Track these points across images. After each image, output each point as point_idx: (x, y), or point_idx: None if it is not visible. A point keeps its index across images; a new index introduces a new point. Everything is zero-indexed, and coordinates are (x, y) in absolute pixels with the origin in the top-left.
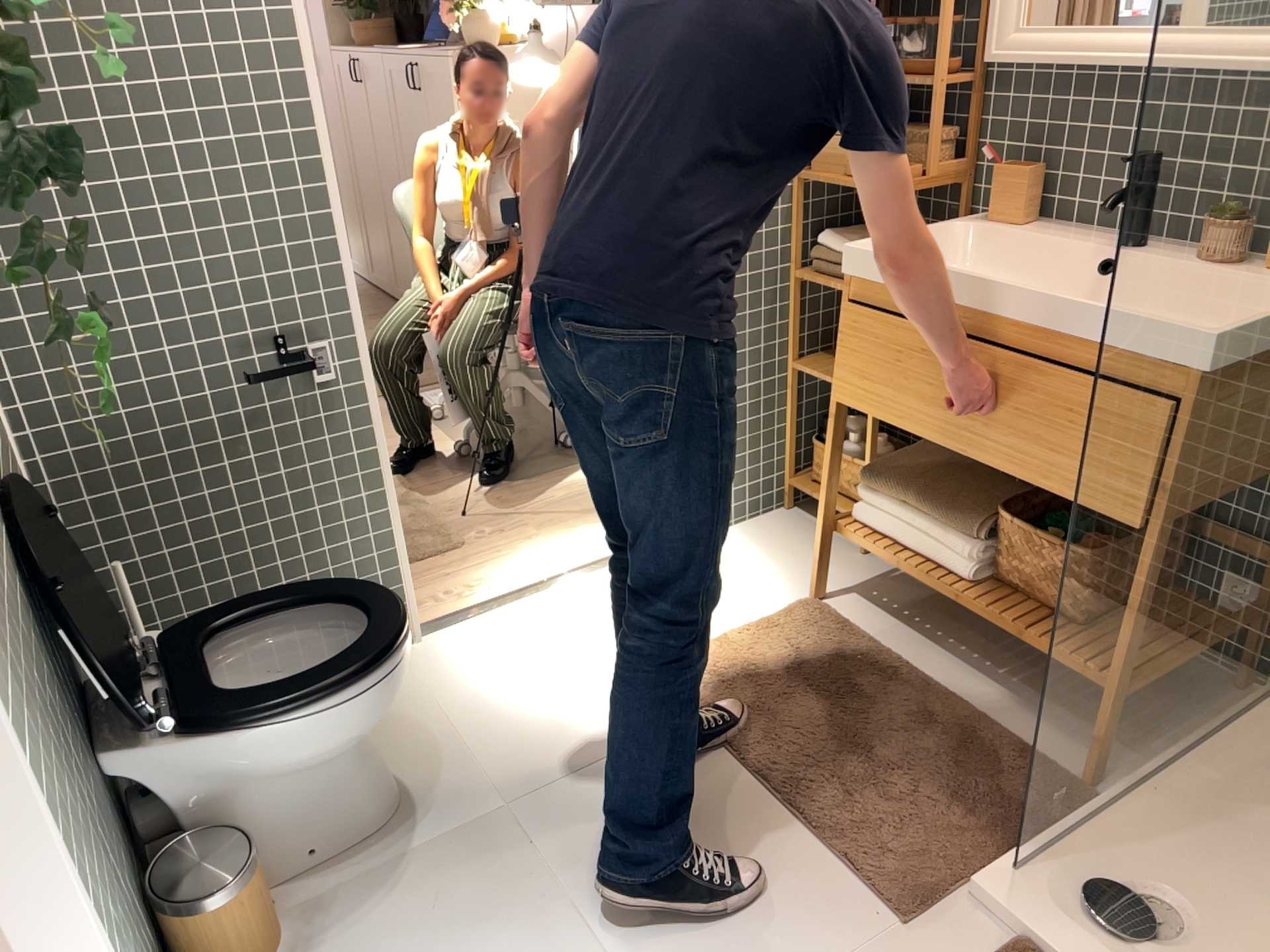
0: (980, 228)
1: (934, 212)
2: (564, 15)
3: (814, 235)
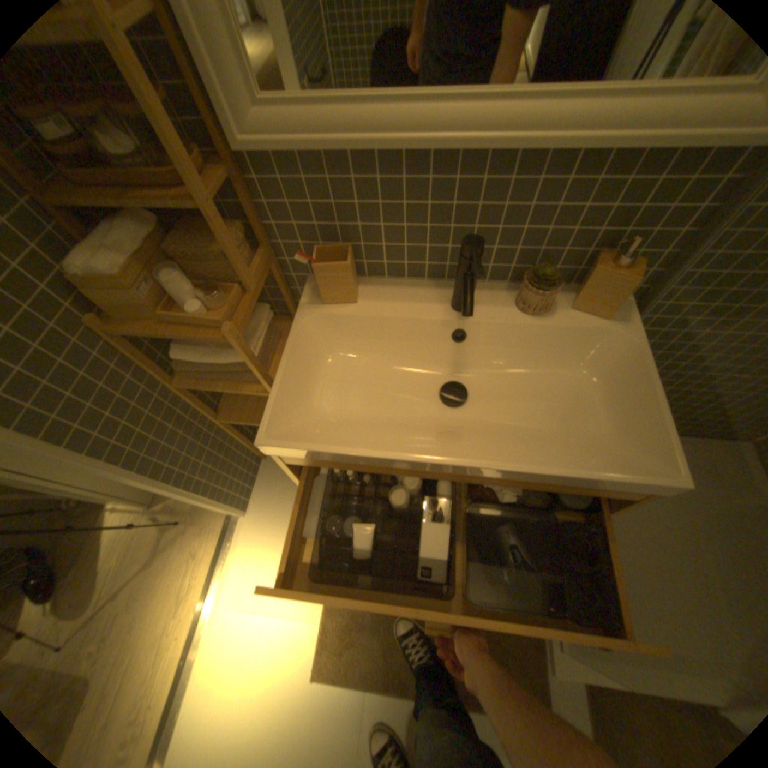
0: (324, 313)
1: (266, 301)
2: None
3: (160, 345)
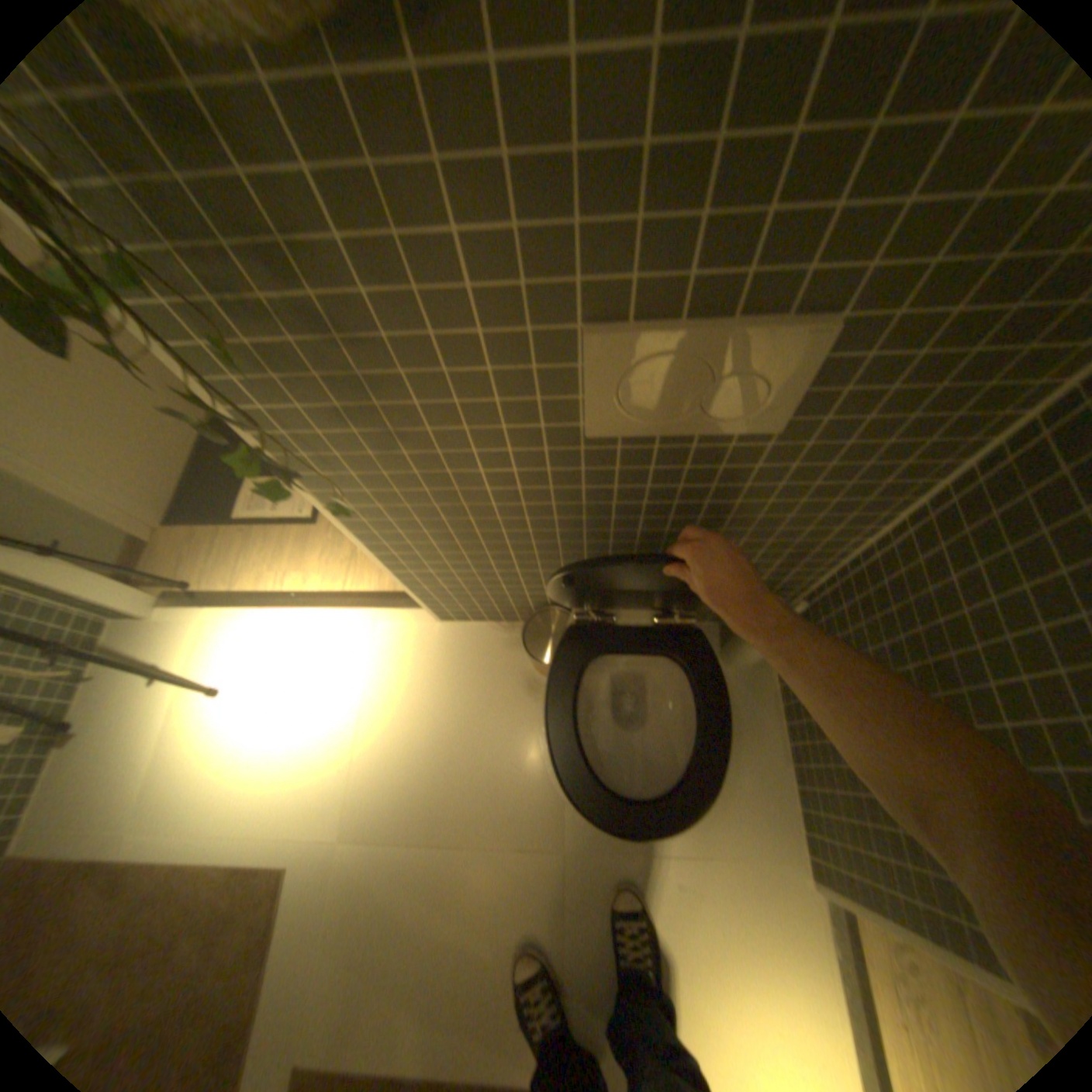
0: None
1: None
2: None
3: None
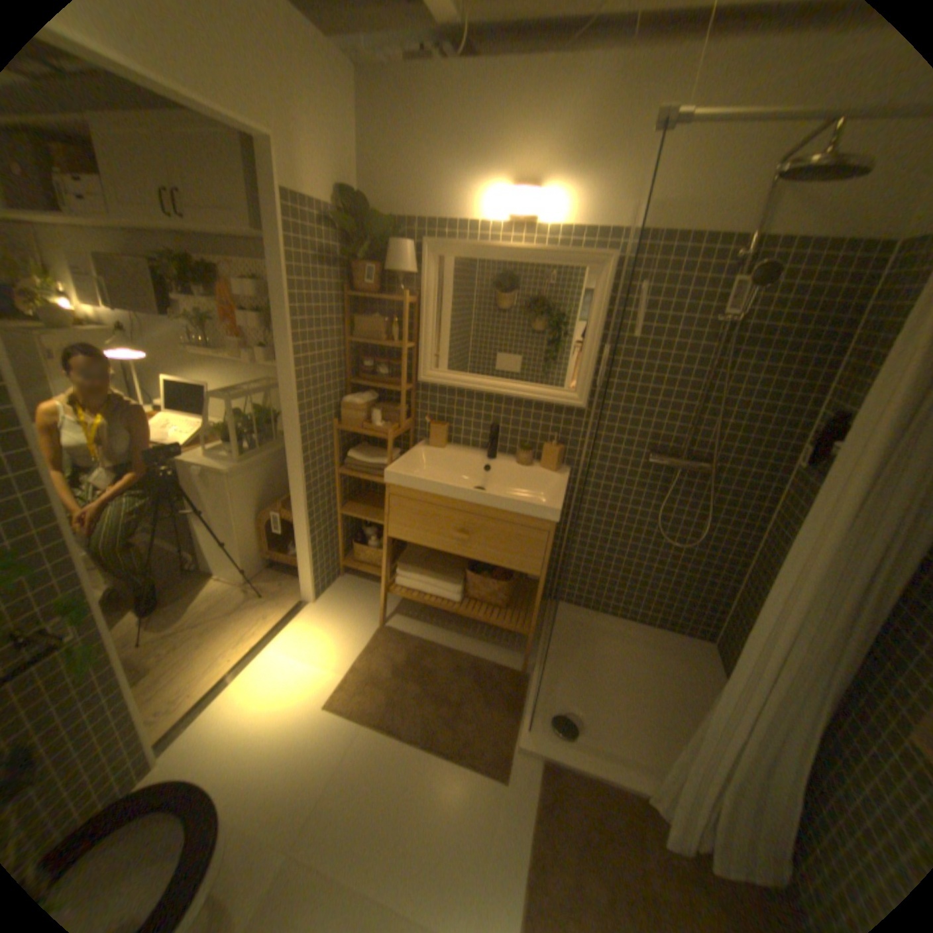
0: (427, 450)
1: (403, 441)
2: (128, 313)
3: (343, 451)
